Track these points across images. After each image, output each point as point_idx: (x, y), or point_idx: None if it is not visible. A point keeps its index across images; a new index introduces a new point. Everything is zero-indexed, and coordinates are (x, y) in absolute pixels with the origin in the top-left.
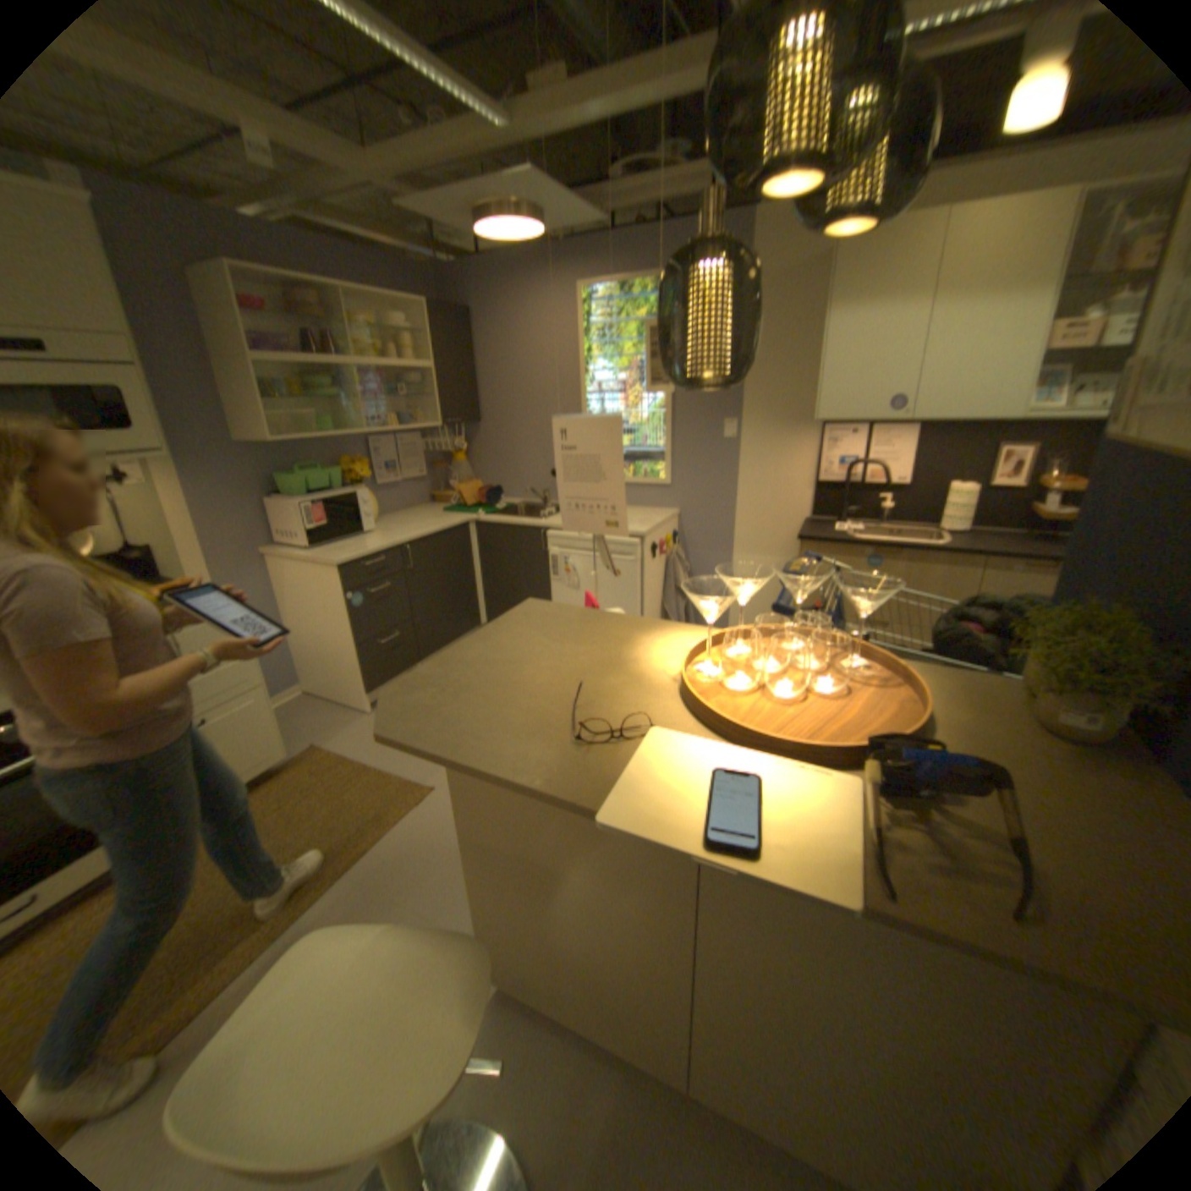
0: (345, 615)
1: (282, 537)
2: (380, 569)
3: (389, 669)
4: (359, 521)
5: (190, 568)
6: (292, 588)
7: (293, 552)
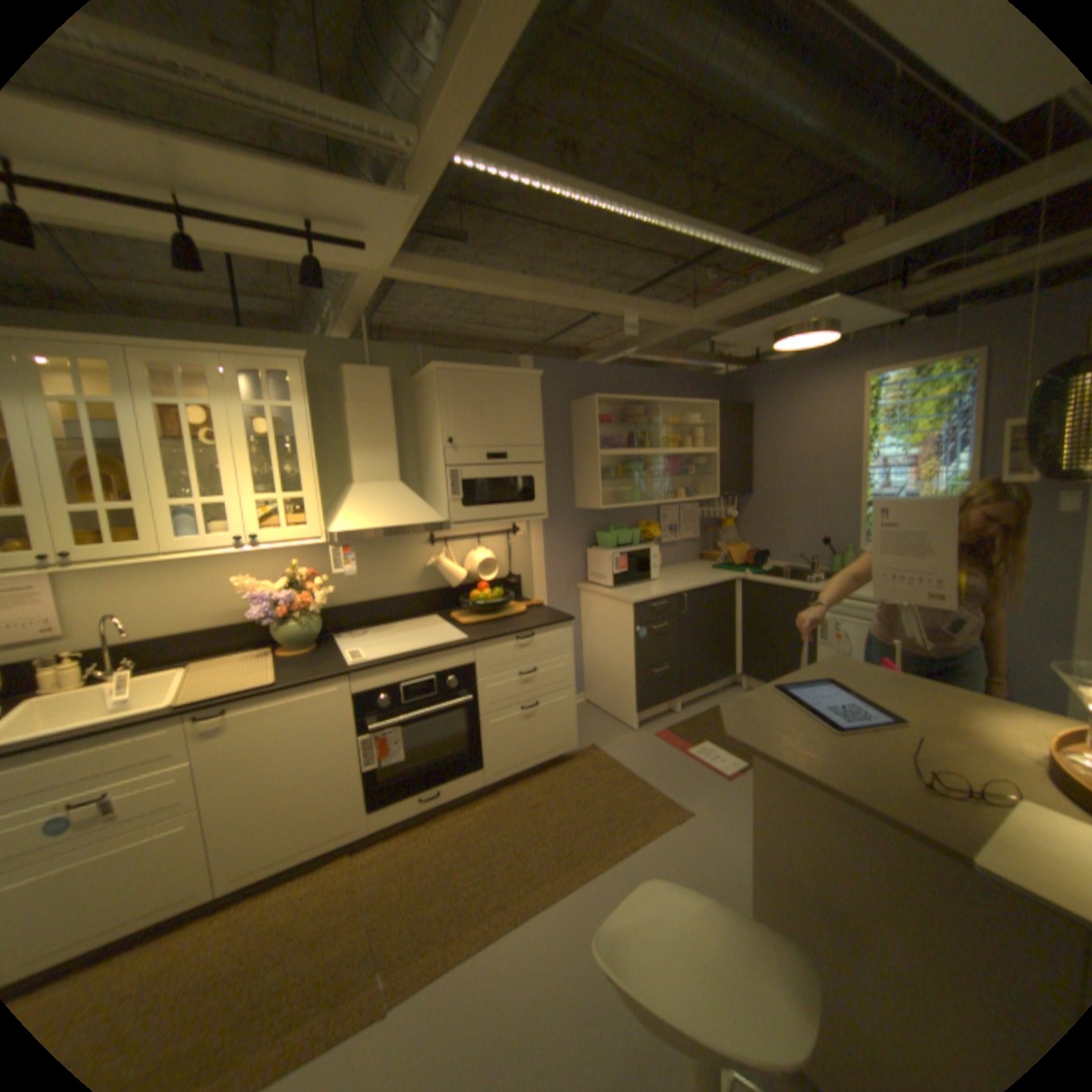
0: (632, 643)
1: (593, 577)
2: (662, 611)
3: (656, 696)
4: (648, 570)
5: (538, 593)
6: (595, 616)
7: (600, 589)
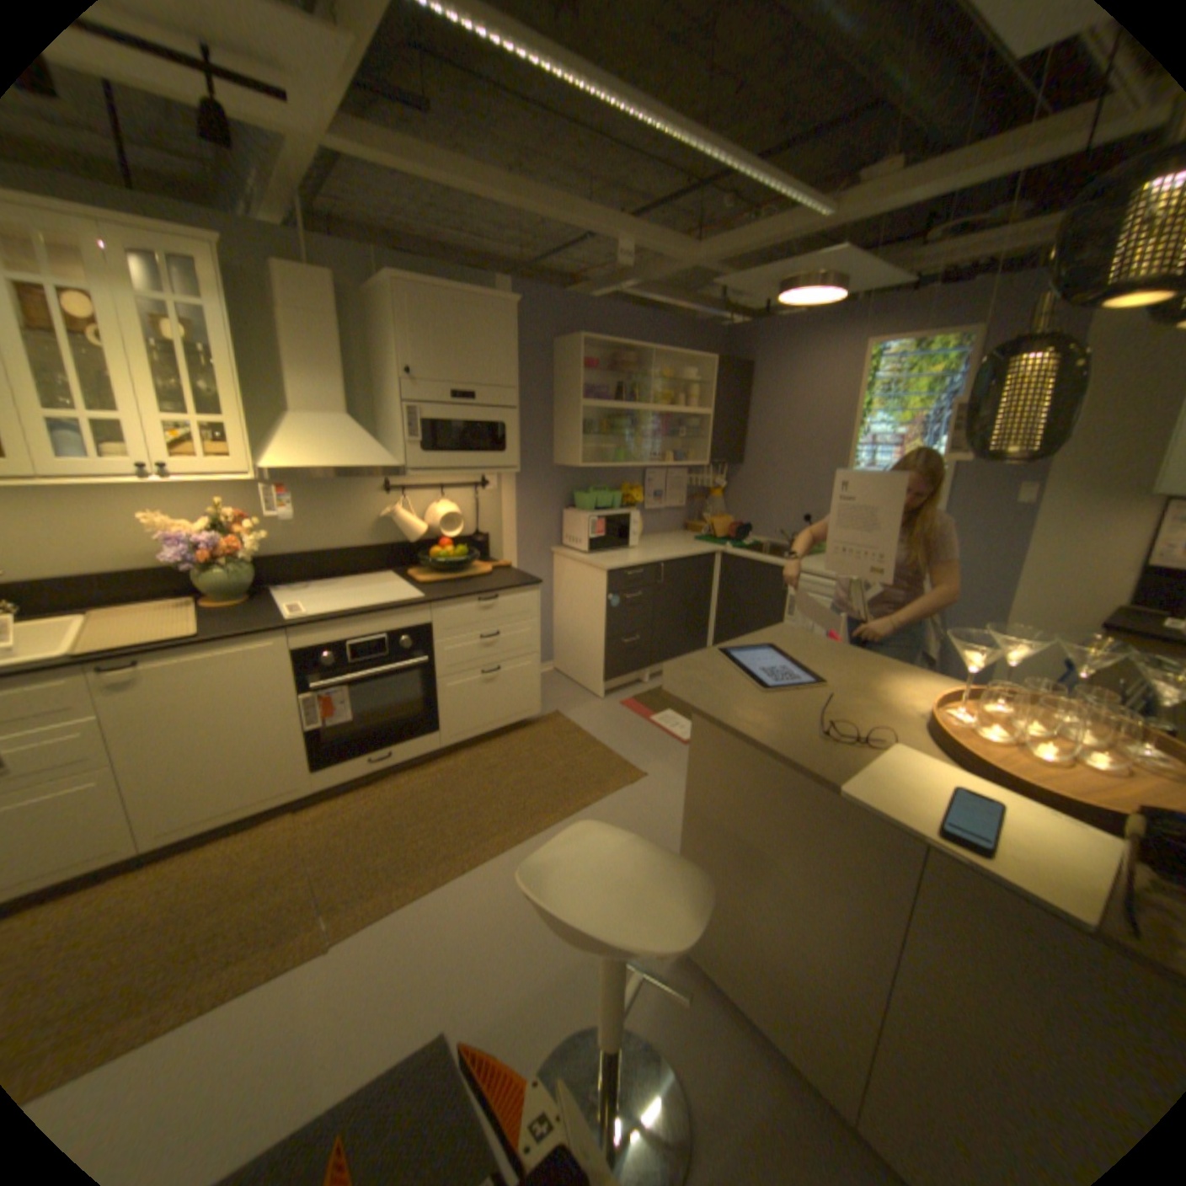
0: (603, 611)
1: (568, 541)
2: (637, 579)
3: (624, 665)
4: (627, 537)
5: (507, 554)
6: (567, 582)
7: (575, 553)
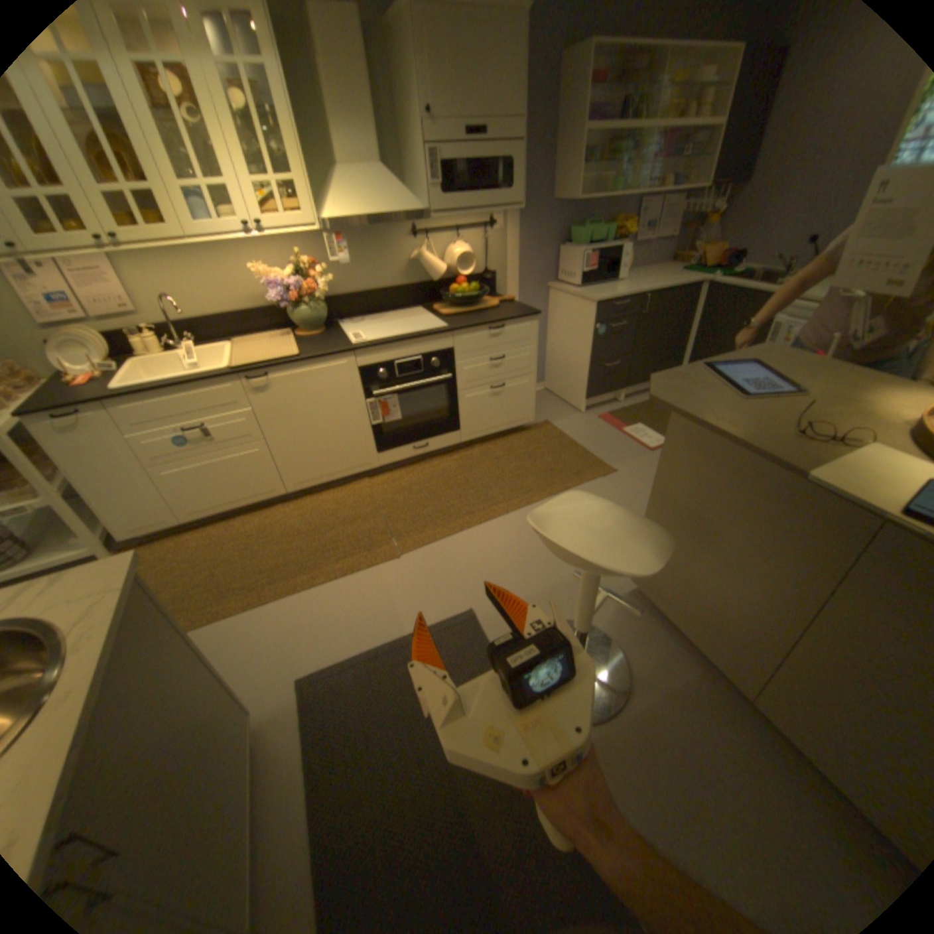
0: (590, 339)
1: (563, 276)
2: (623, 309)
3: (605, 386)
4: (618, 269)
5: (510, 290)
6: (560, 313)
7: (568, 287)
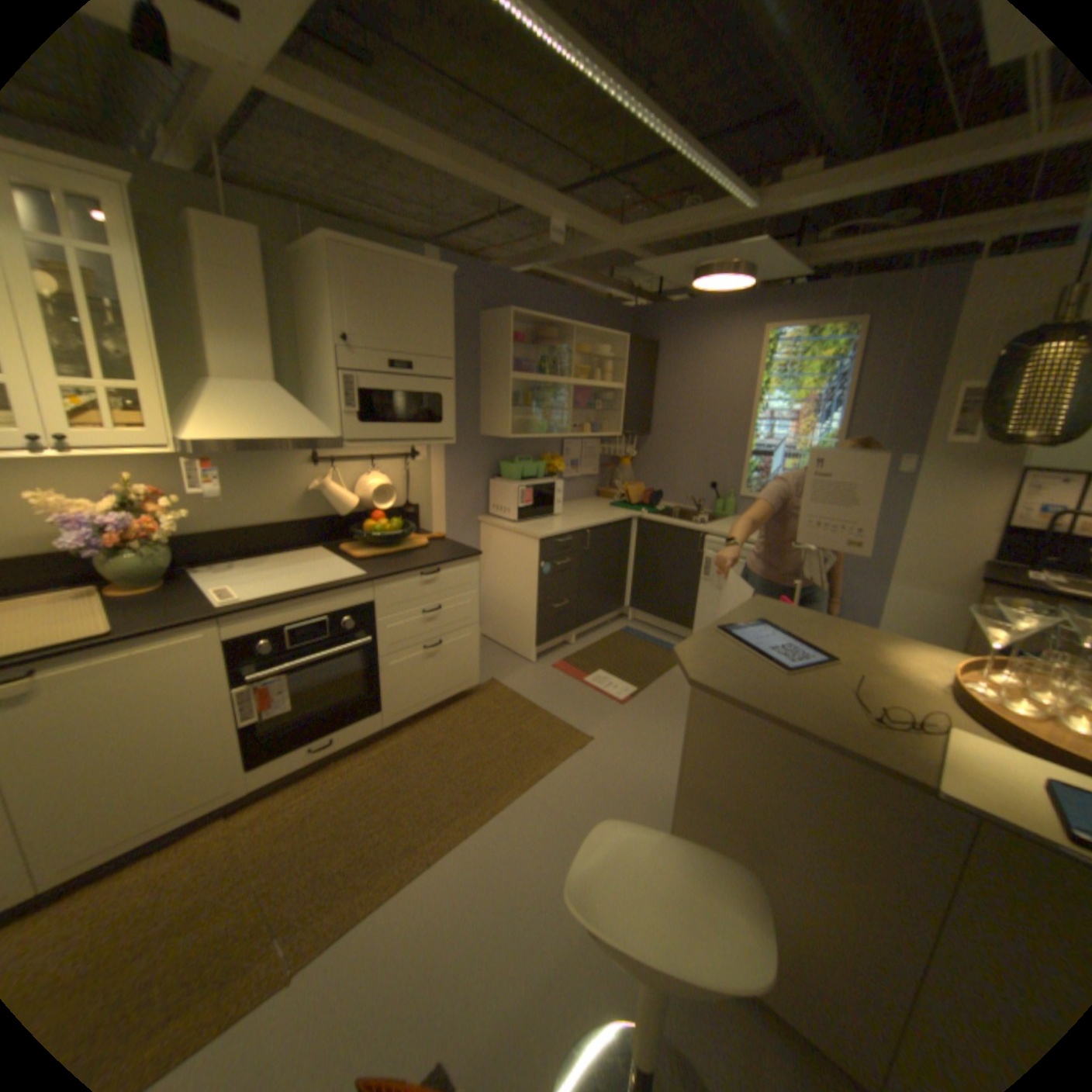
0: (536, 578)
1: (496, 510)
2: (566, 546)
3: (555, 629)
4: (553, 505)
5: (437, 524)
6: (497, 550)
7: (504, 522)
